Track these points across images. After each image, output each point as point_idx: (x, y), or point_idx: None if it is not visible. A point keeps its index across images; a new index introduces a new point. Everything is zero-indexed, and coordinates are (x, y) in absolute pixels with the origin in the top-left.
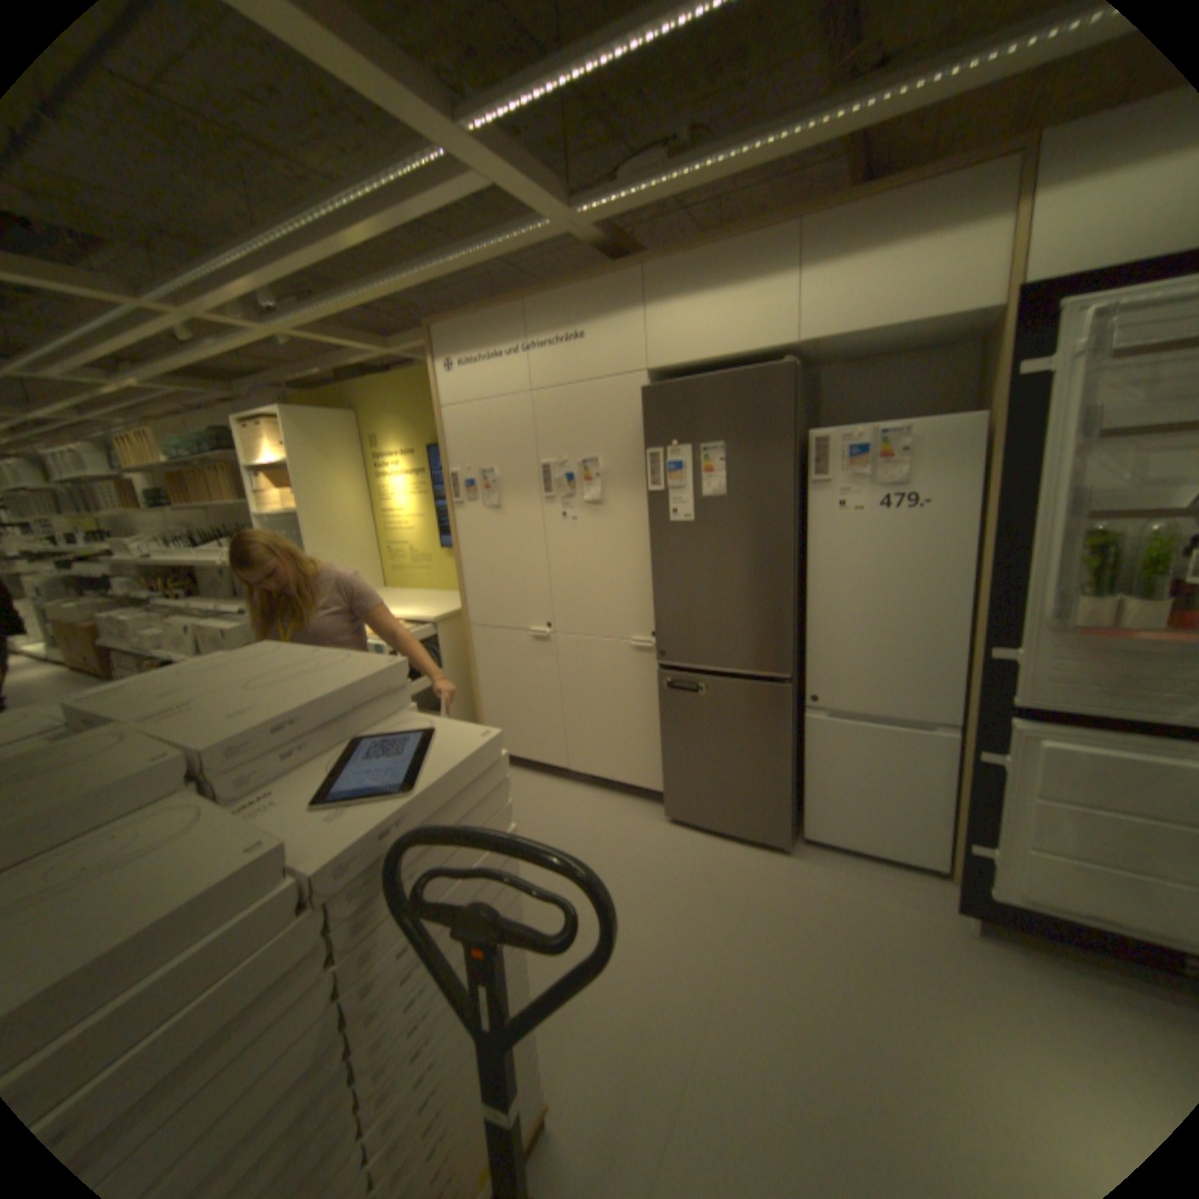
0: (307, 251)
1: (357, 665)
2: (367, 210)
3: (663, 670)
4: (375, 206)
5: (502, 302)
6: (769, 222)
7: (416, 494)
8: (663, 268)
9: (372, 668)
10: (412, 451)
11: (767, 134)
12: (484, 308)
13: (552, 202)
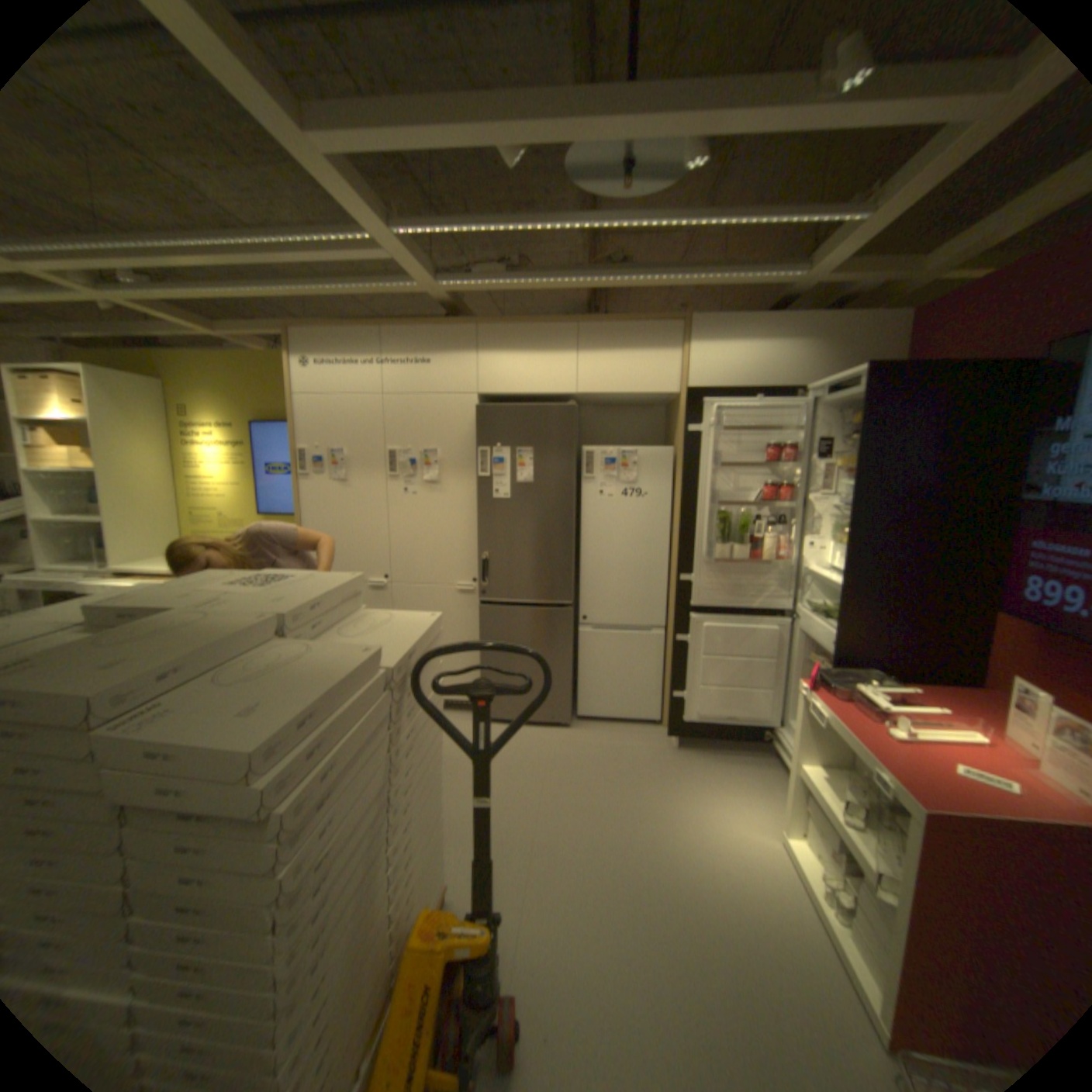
0: (208, 258)
1: (313, 583)
2: (282, 247)
3: (484, 605)
4: (291, 247)
5: (361, 325)
6: (561, 321)
7: (230, 464)
8: (492, 331)
9: (329, 583)
10: (230, 425)
11: (565, 277)
12: (344, 325)
13: (426, 277)
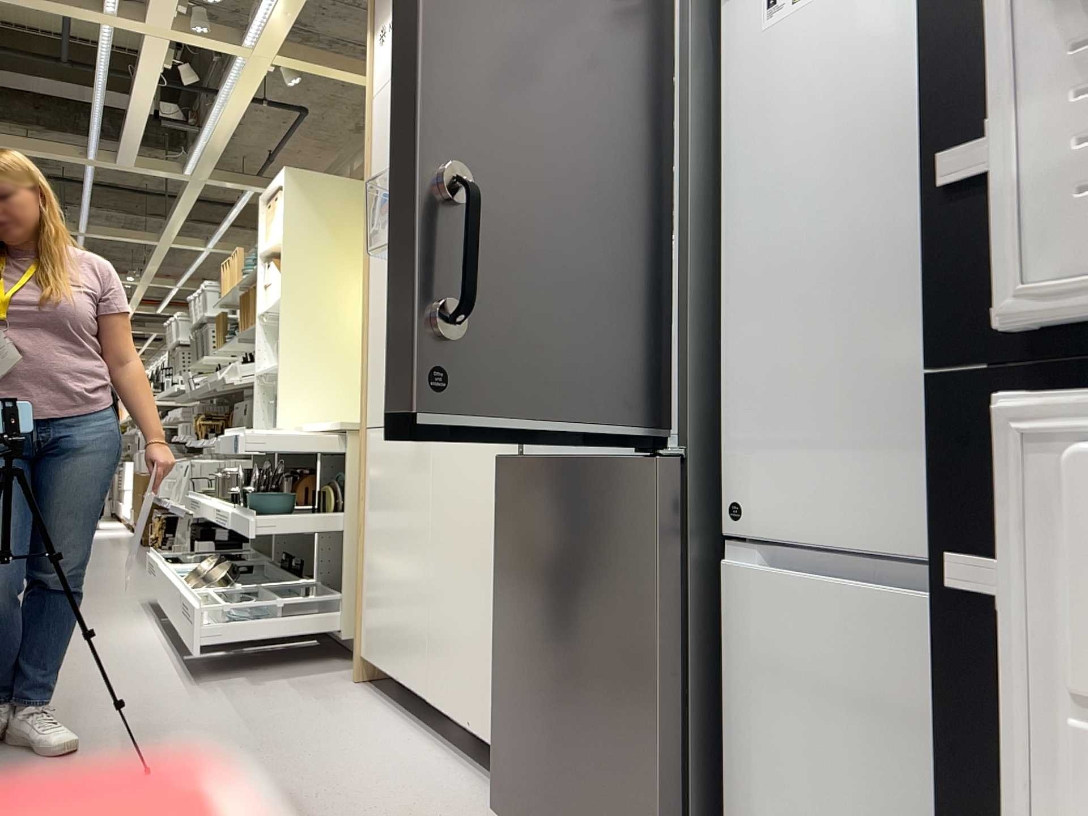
0: None
1: None
2: None
3: (504, 459)
4: None
5: None
6: None
7: None
8: None
9: None
10: None
11: None
12: None
13: None
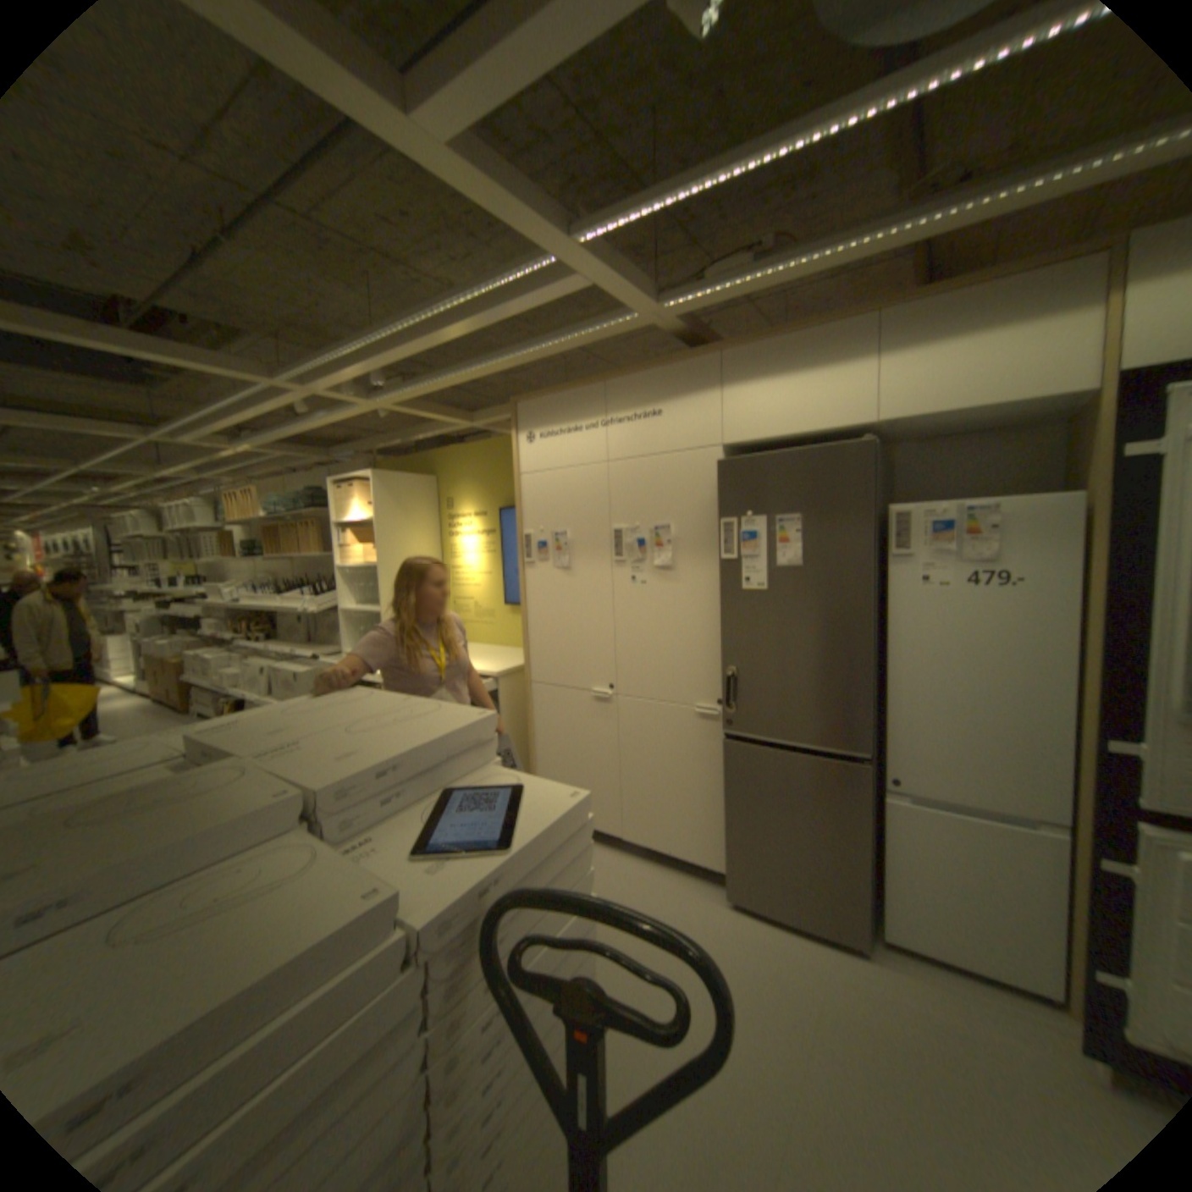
0: (421, 340)
1: (445, 716)
2: (479, 306)
3: (730, 741)
4: (487, 303)
5: (585, 383)
6: (848, 314)
7: (485, 552)
8: (741, 354)
9: (460, 719)
10: (485, 513)
11: (850, 239)
12: (568, 388)
13: (643, 299)
